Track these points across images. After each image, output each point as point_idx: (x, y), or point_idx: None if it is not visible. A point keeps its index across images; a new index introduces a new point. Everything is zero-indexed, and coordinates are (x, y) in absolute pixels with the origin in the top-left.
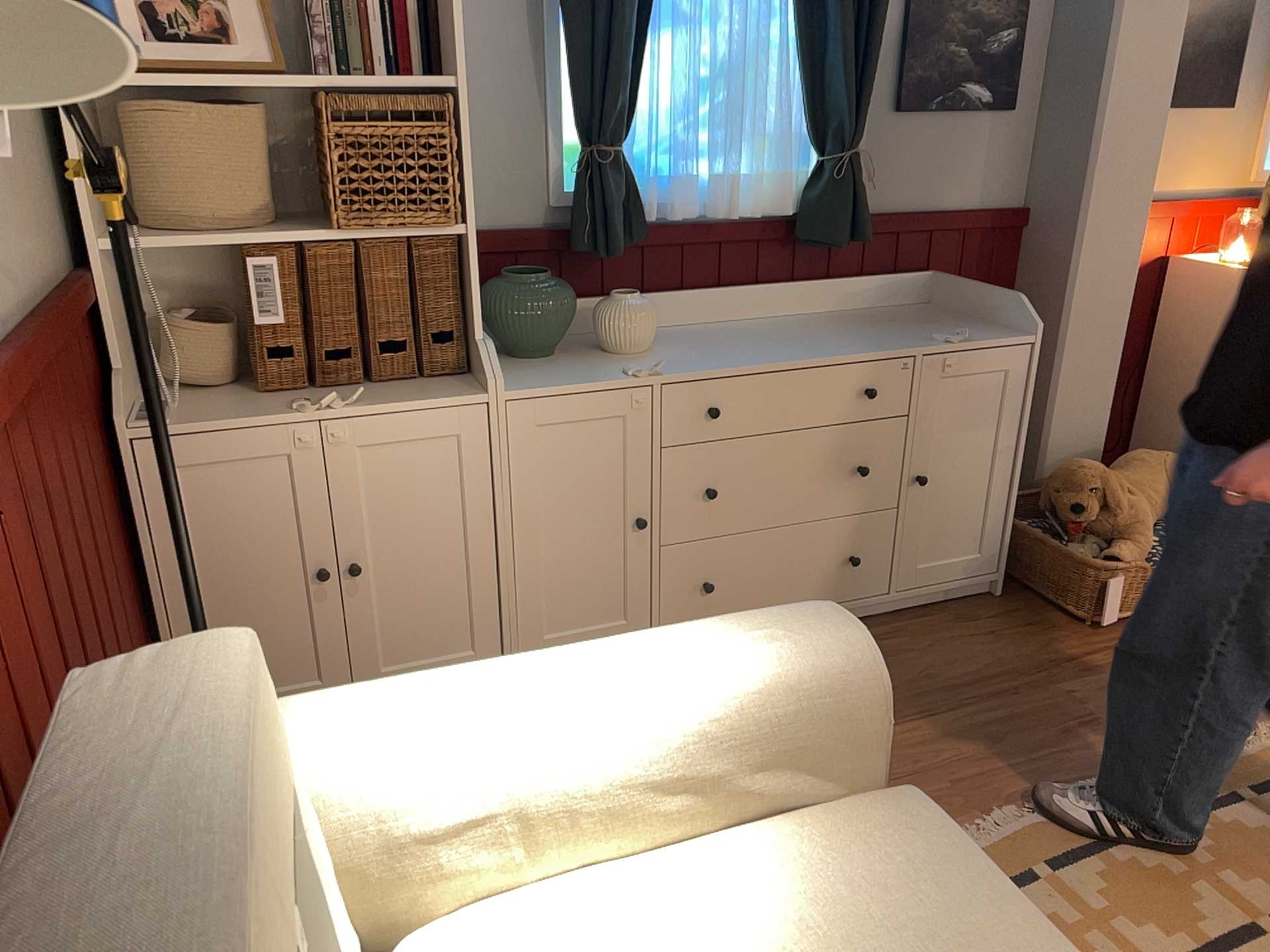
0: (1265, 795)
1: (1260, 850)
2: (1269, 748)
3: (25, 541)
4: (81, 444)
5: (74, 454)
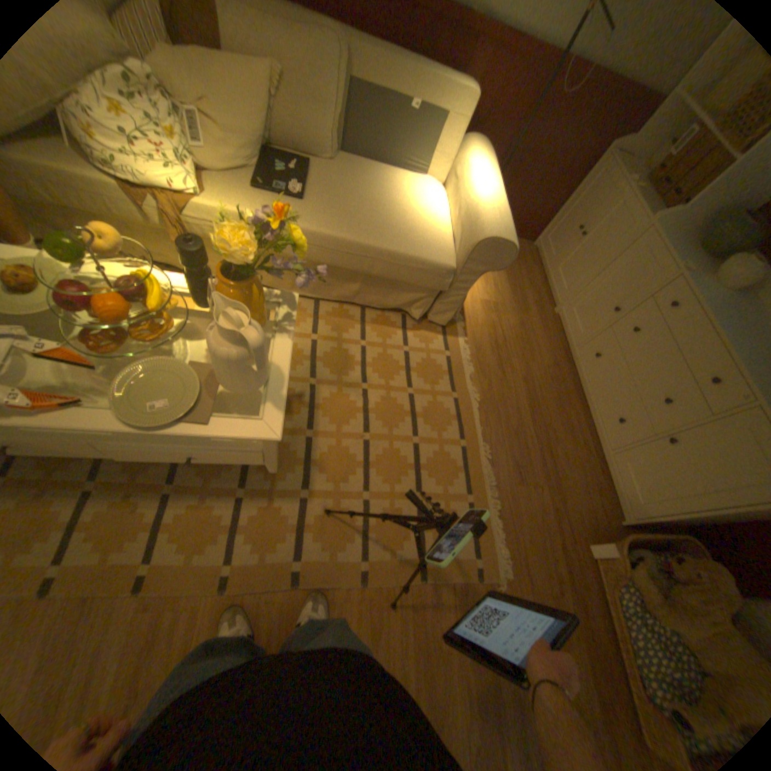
0: (469, 508)
1: (444, 475)
2: (494, 544)
3: (532, 105)
4: (589, 127)
5: (582, 125)
